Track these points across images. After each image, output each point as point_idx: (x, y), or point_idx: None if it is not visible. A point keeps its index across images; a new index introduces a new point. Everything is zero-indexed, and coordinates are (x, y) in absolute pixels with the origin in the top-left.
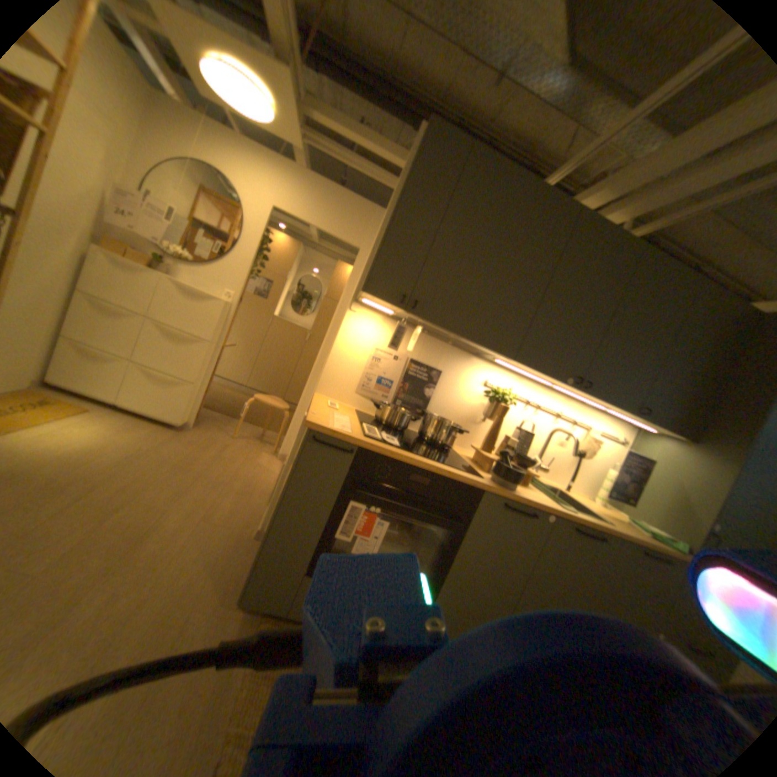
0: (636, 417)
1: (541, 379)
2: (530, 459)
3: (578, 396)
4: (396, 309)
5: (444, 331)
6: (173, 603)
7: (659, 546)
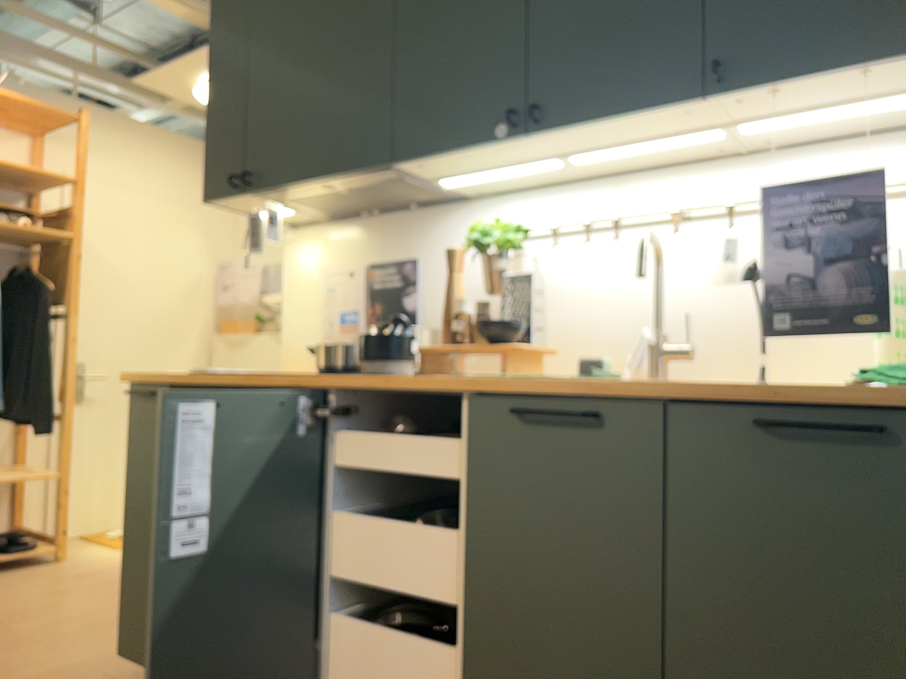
0: (749, 101)
1: (531, 166)
2: (516, 324)
3: (625, 148)
4: (266, 201)
5: (317, 190)
6: (88, 666)
7: (837, 393)
